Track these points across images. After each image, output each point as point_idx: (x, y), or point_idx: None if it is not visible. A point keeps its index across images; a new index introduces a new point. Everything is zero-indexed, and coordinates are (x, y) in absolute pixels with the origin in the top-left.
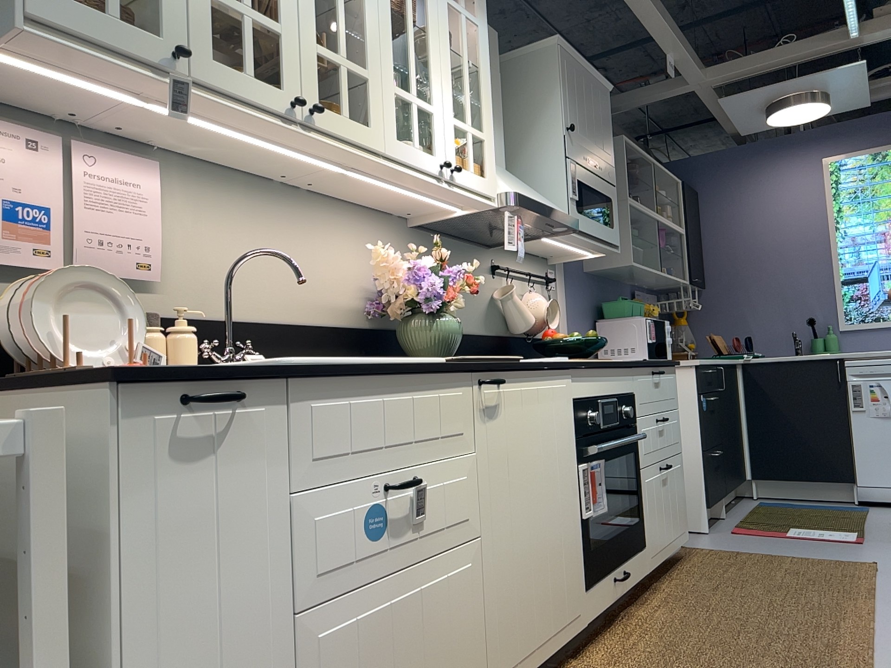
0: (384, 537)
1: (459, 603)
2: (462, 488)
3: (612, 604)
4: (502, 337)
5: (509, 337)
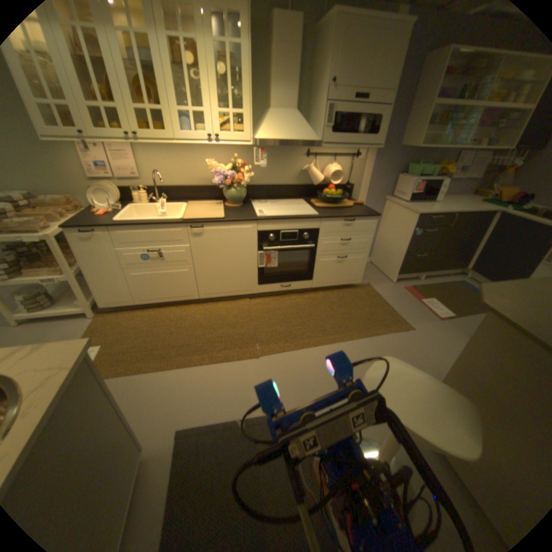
0: (150, 261)
1: (184, 278)
2: (183, 254)
3: (277, 291)
4: (306, 185)
5: (312, 185)
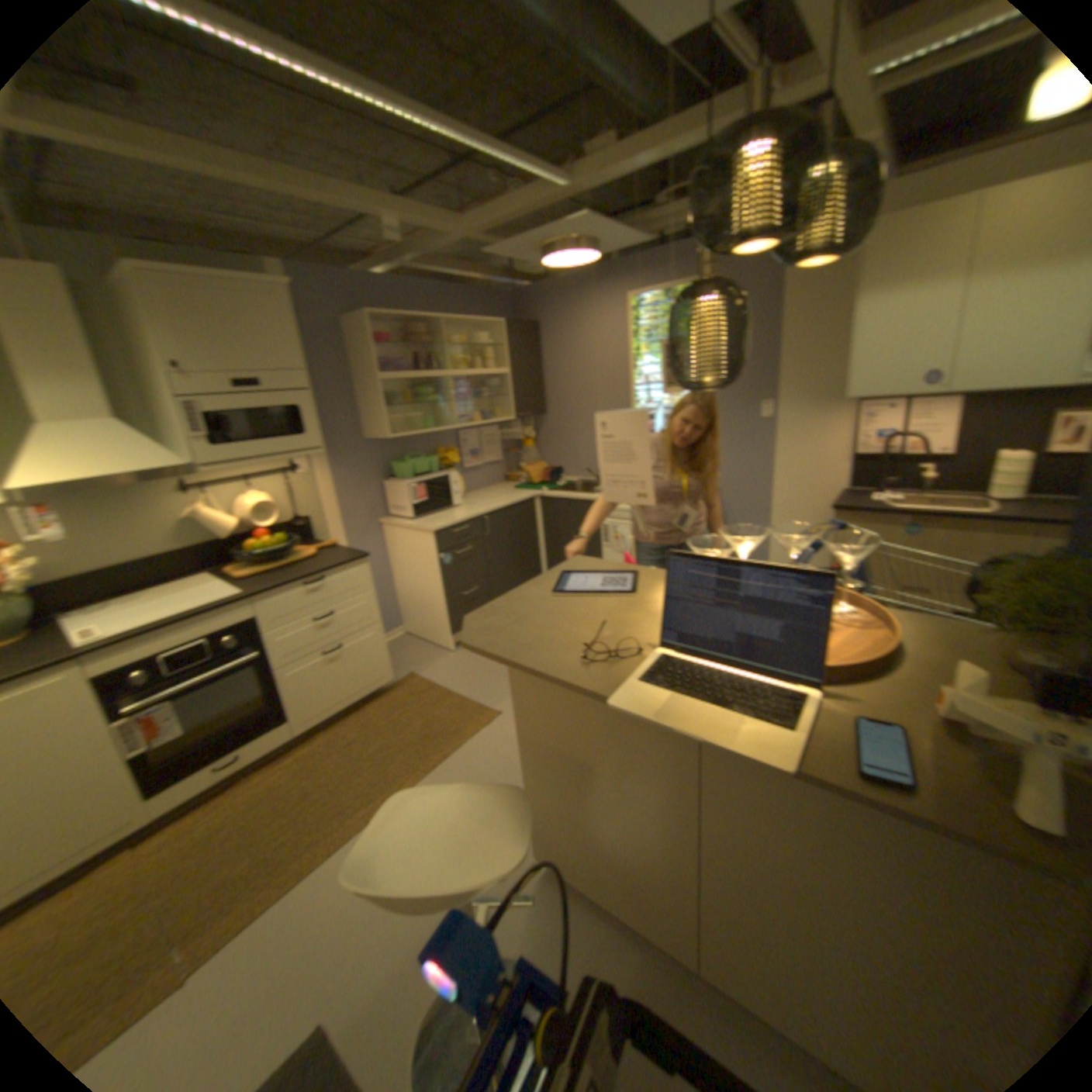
0: None
1: None
2: None
3: (204, 791)
4: (201, 545)
5: (216, 542)
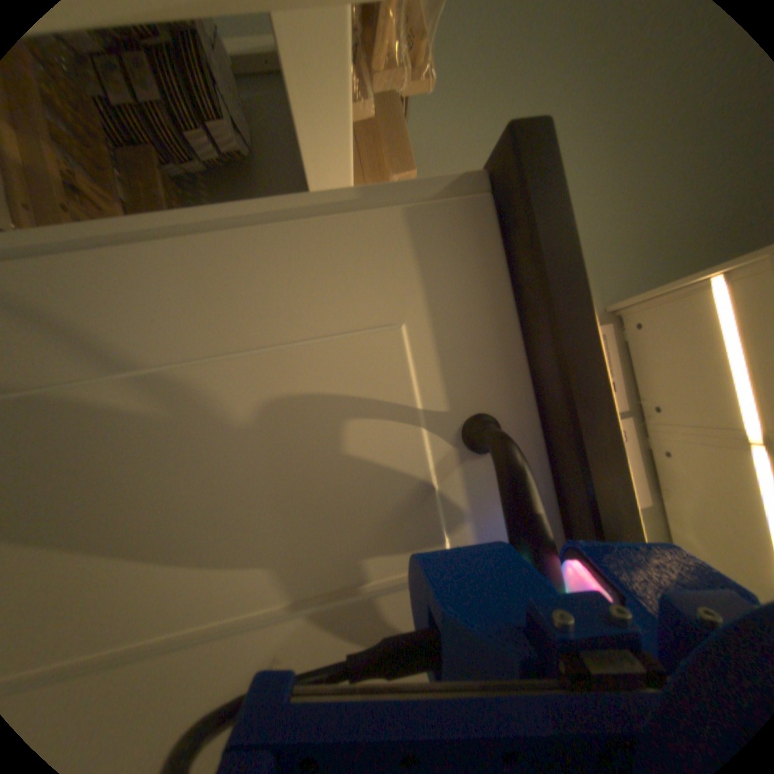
0: None
1: None
2: None
3: None
4: None
5: None
